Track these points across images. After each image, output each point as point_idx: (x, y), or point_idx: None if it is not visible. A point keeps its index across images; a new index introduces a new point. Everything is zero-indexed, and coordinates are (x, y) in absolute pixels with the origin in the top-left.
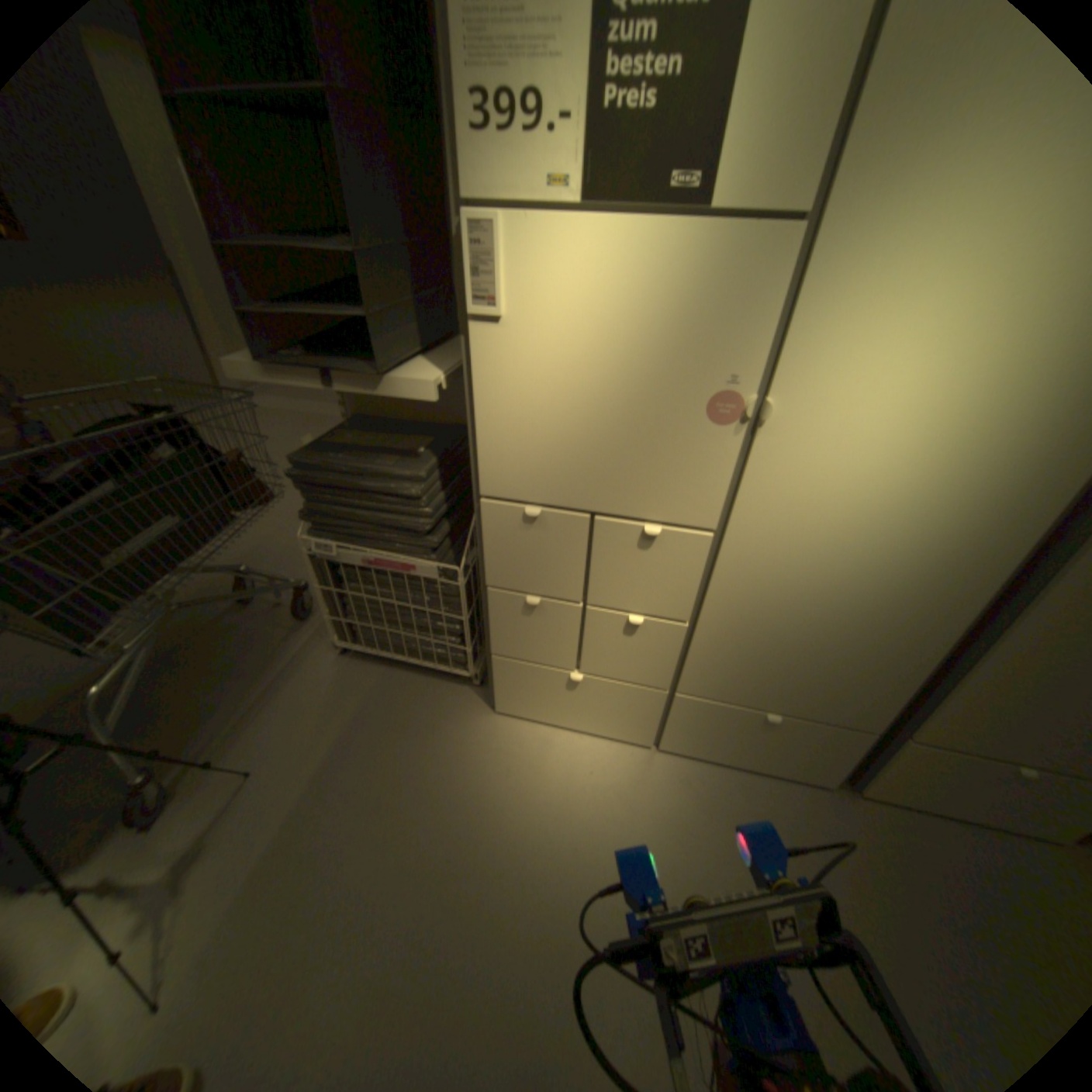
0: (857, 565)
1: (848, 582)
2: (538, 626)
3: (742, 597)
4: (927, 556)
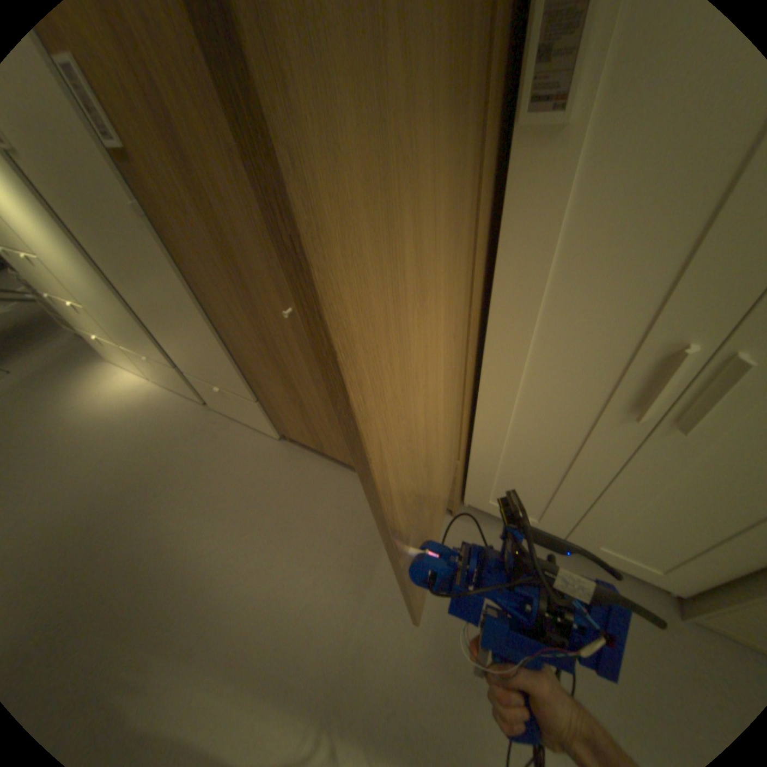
0: (71, 270)
1: (79, 279)
2: (65, 311)
3: (75, 291)
4: (75, 263)
